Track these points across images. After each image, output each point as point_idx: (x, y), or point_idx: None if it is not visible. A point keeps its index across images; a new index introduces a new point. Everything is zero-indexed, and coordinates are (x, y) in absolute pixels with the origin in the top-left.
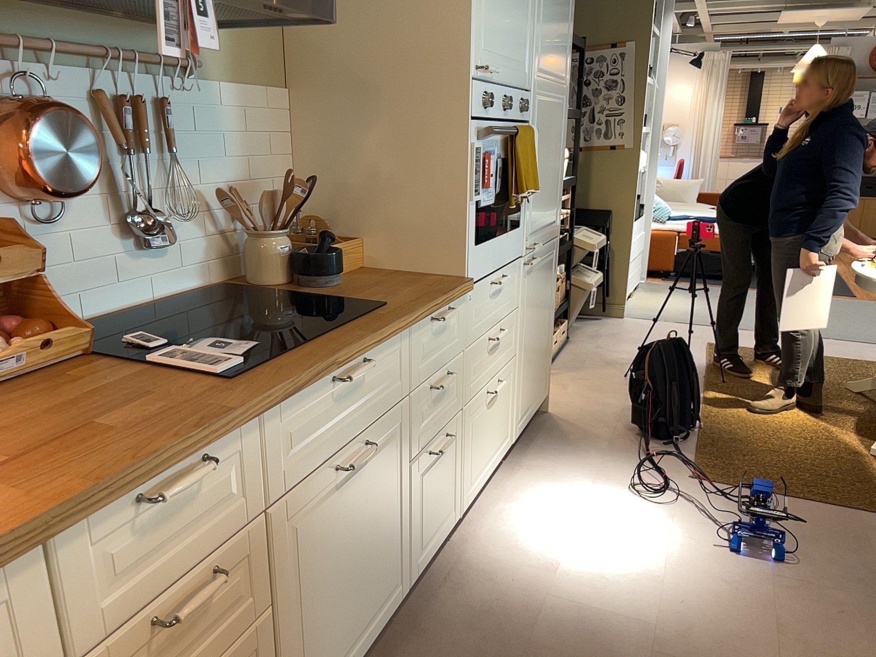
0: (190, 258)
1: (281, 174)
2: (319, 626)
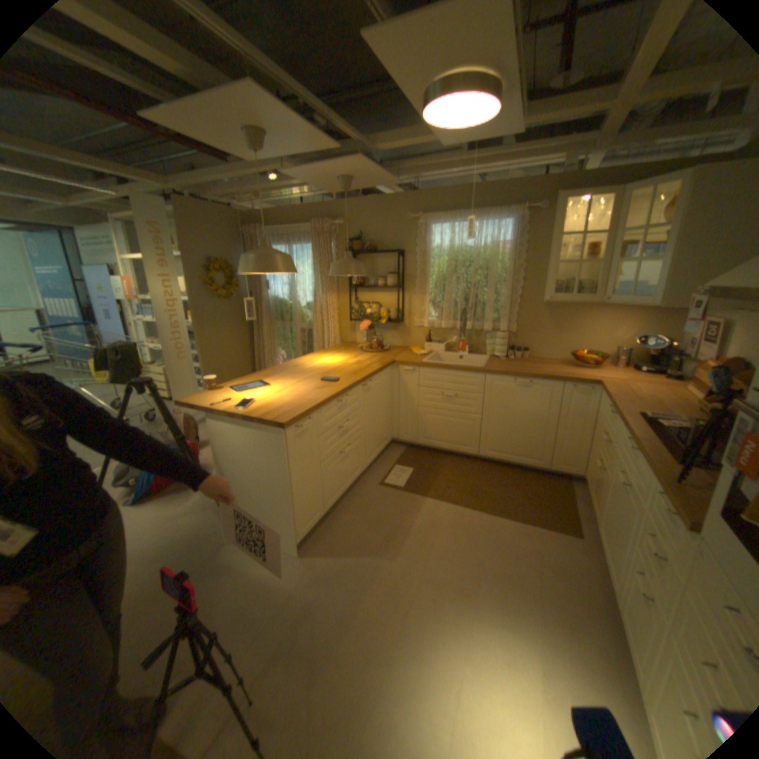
0: None
1: None
2: (610, 516)
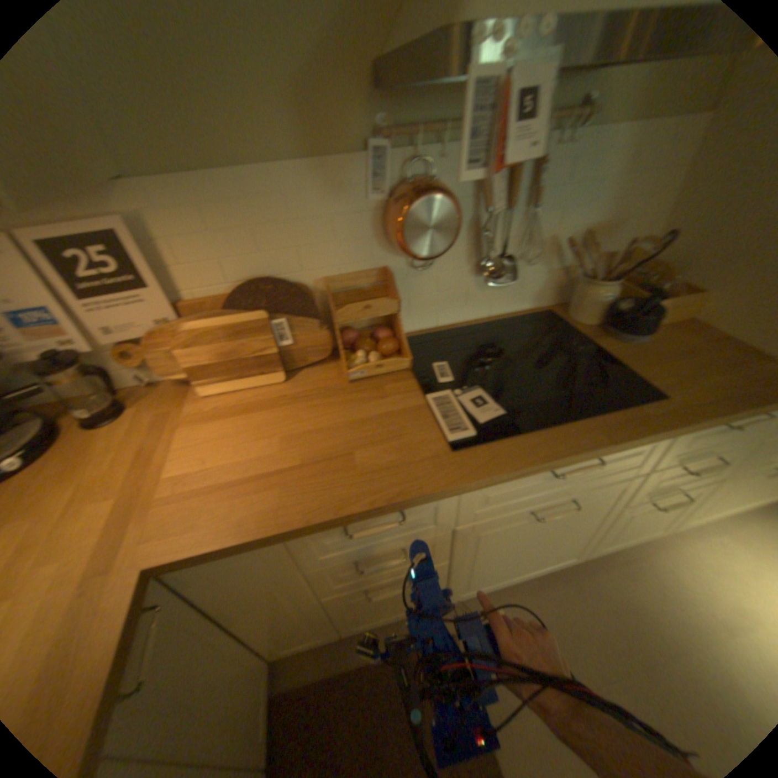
0: (526, 287)
1: (652, 210)
2: (488, 570)
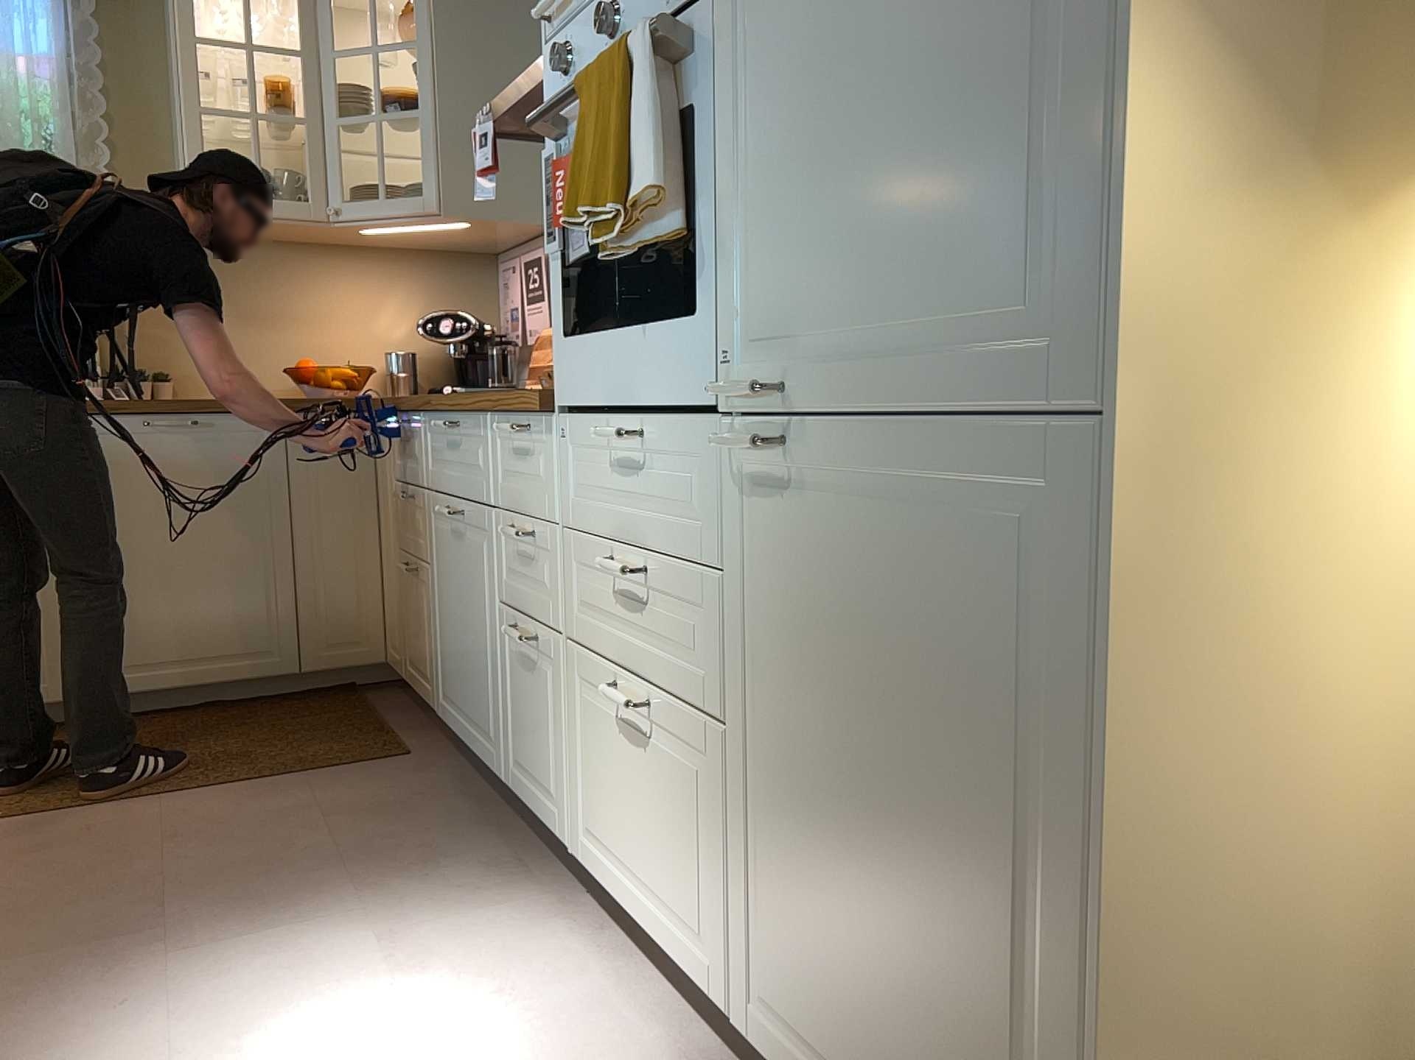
0: None
1: None
2: (445, 642)
